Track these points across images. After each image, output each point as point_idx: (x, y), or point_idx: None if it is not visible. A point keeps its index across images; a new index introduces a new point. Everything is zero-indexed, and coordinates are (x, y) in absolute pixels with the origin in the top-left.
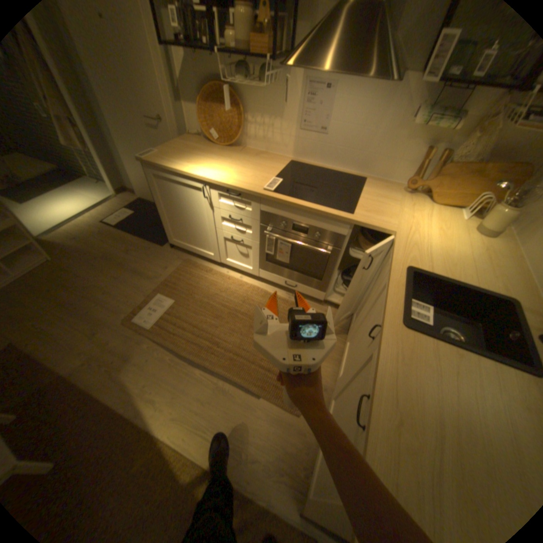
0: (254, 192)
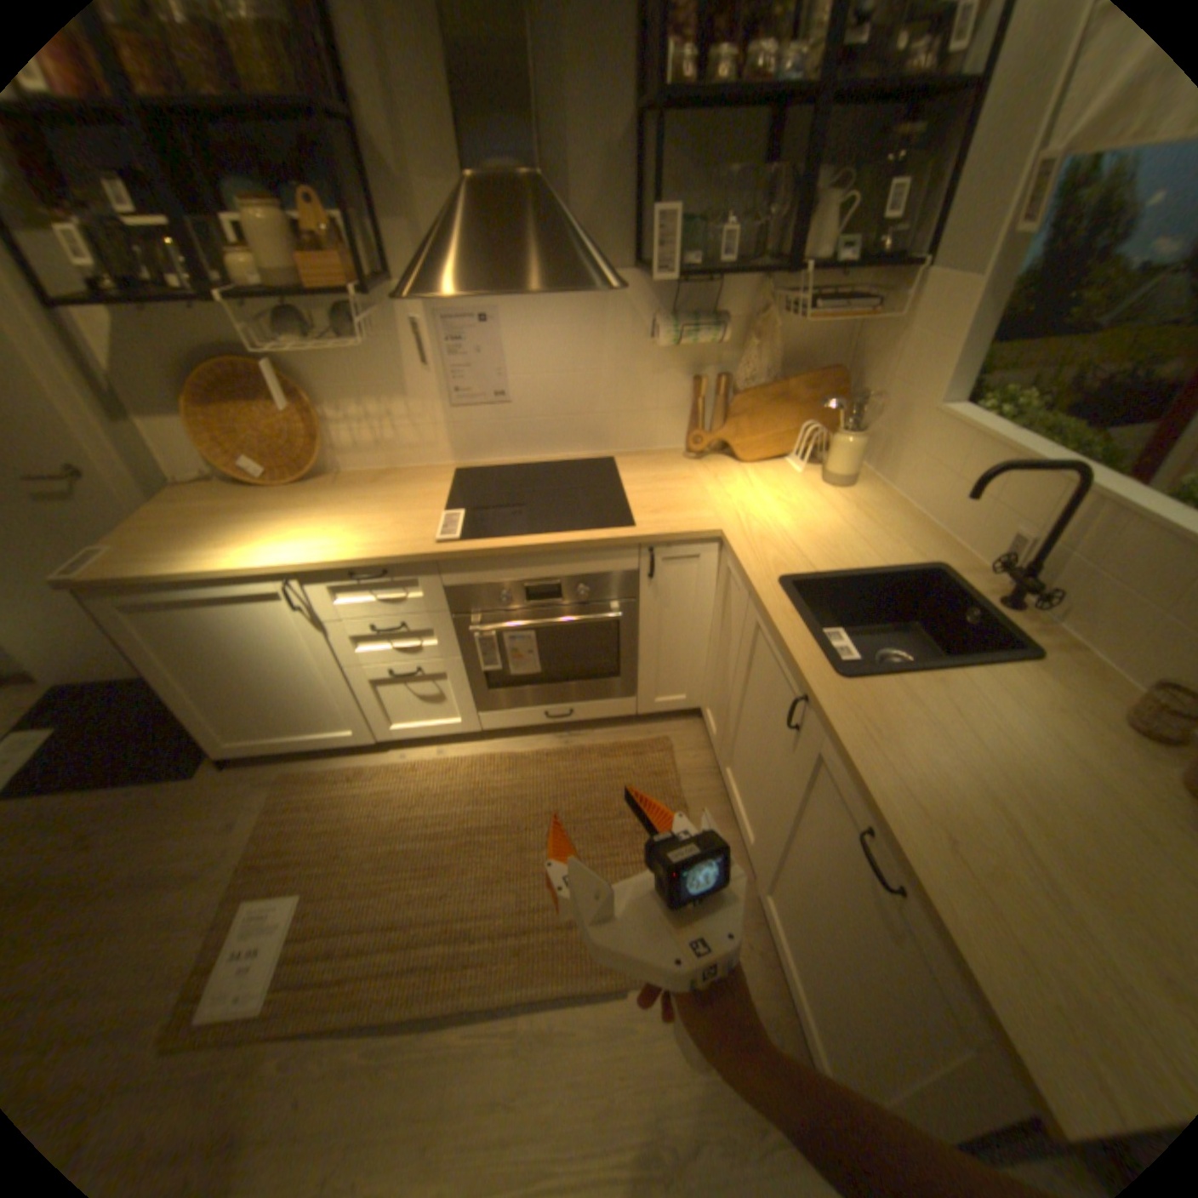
0: (421, 551)
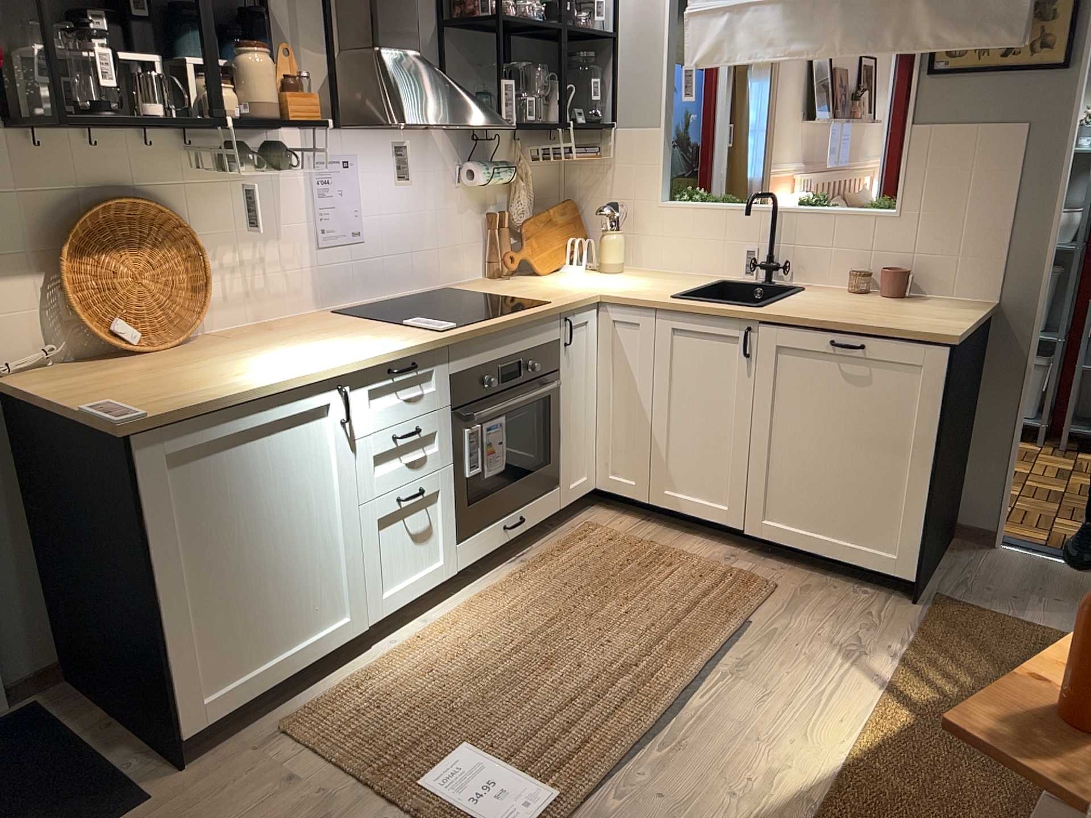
0: (441, 337)
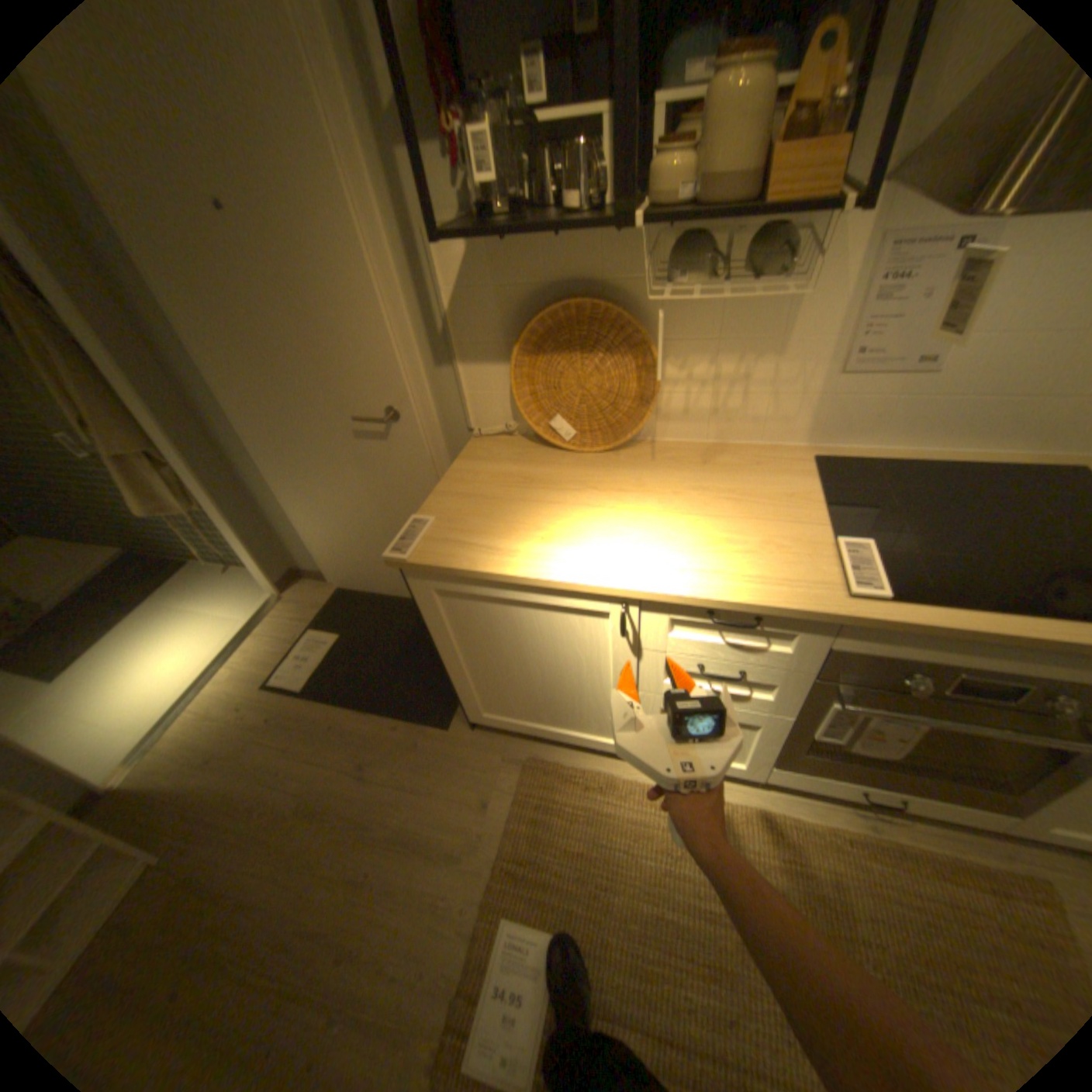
0: (830, 611)
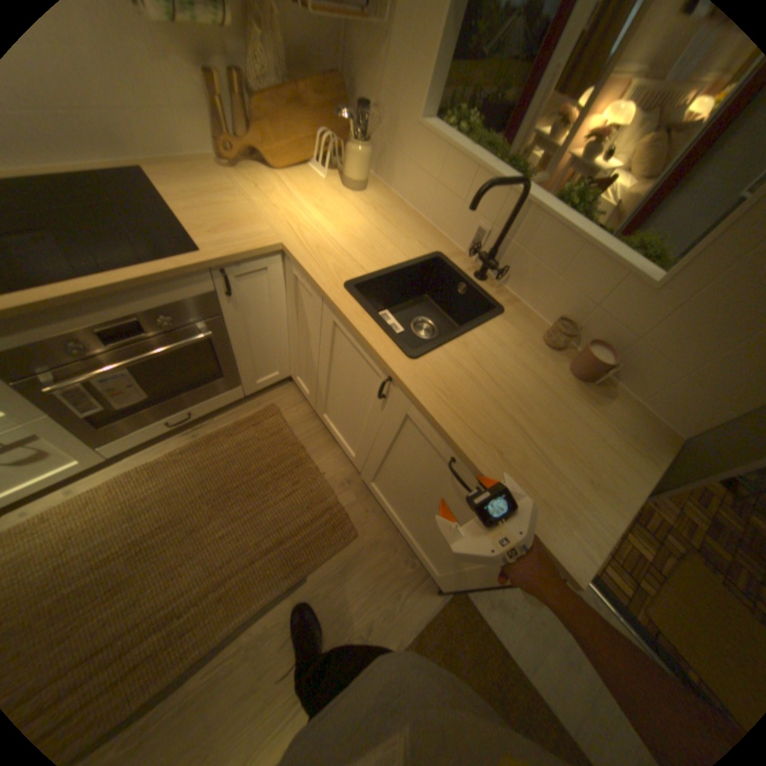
0: None
